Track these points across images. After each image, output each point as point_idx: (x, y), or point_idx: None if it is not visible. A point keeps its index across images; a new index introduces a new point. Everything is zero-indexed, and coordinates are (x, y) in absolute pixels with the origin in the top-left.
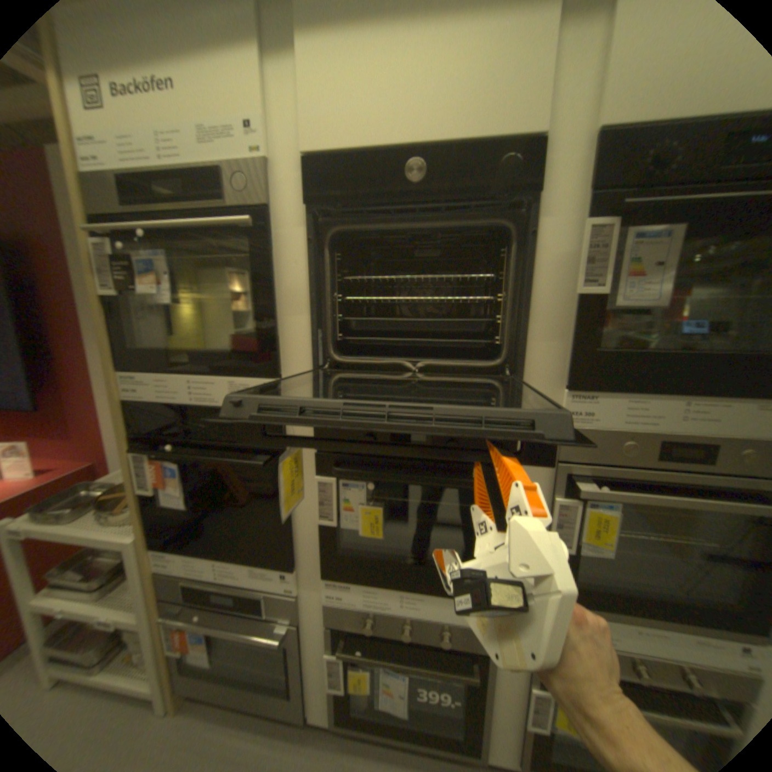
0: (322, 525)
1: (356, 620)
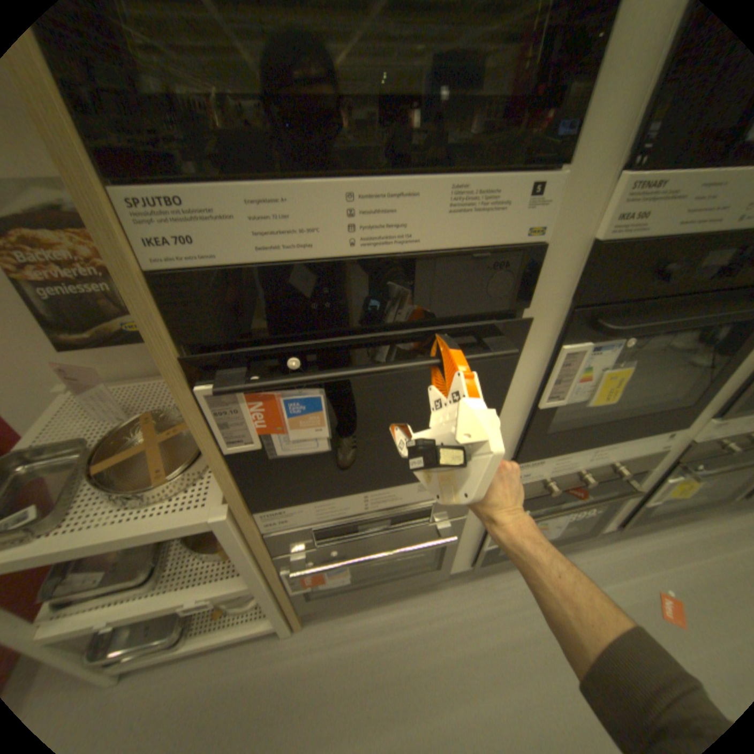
0: (544, 405)
1: (537, 486)
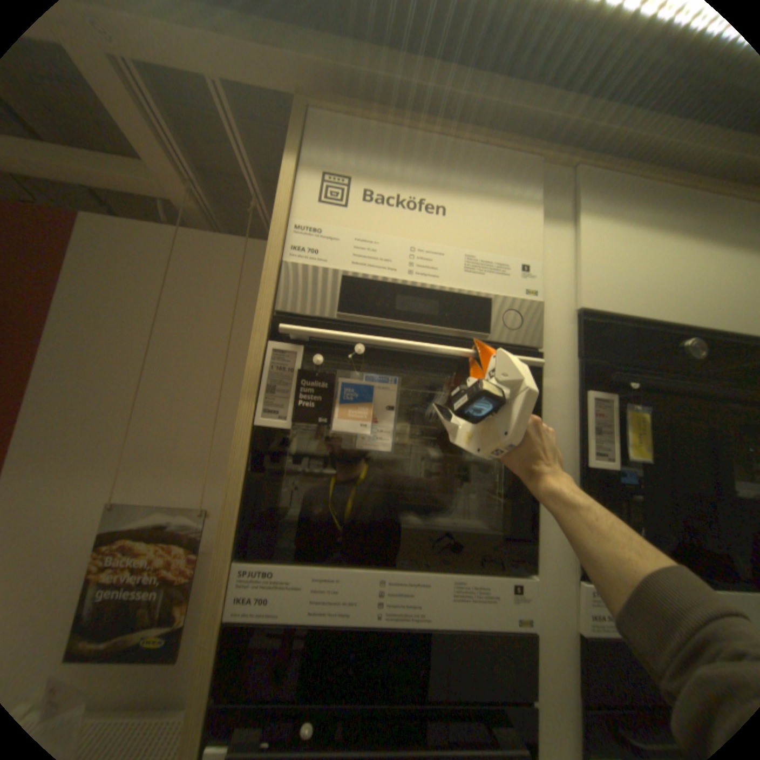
0: None
1: None
